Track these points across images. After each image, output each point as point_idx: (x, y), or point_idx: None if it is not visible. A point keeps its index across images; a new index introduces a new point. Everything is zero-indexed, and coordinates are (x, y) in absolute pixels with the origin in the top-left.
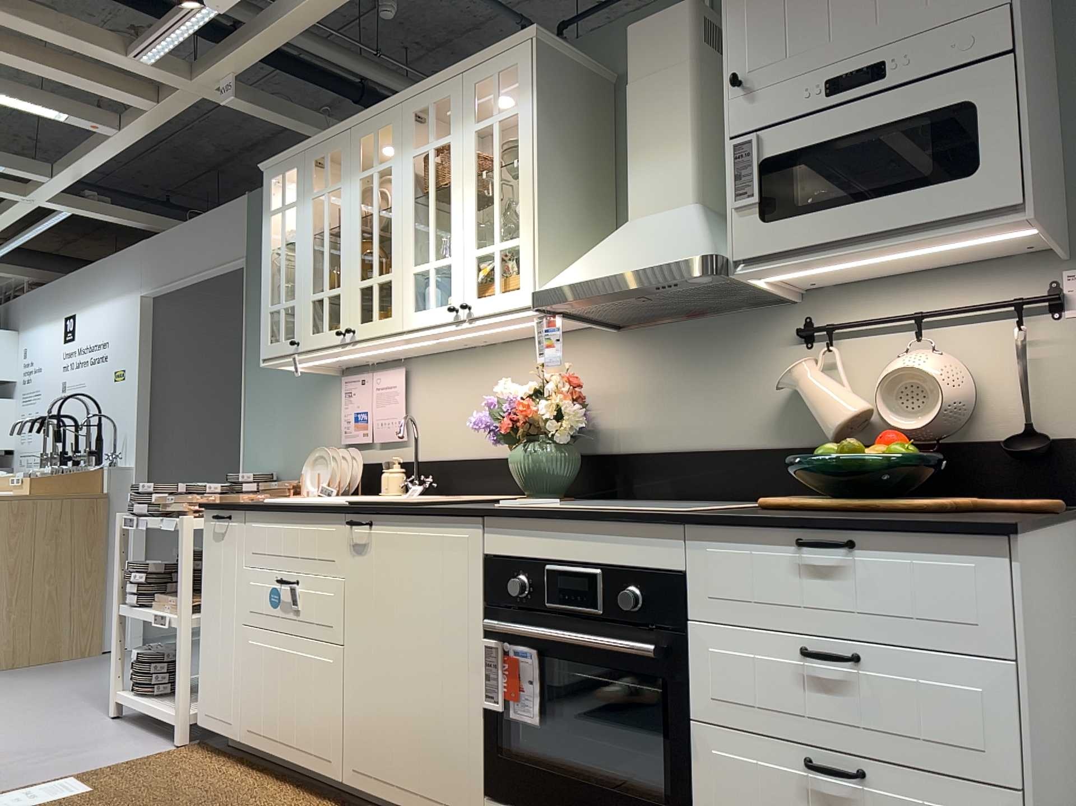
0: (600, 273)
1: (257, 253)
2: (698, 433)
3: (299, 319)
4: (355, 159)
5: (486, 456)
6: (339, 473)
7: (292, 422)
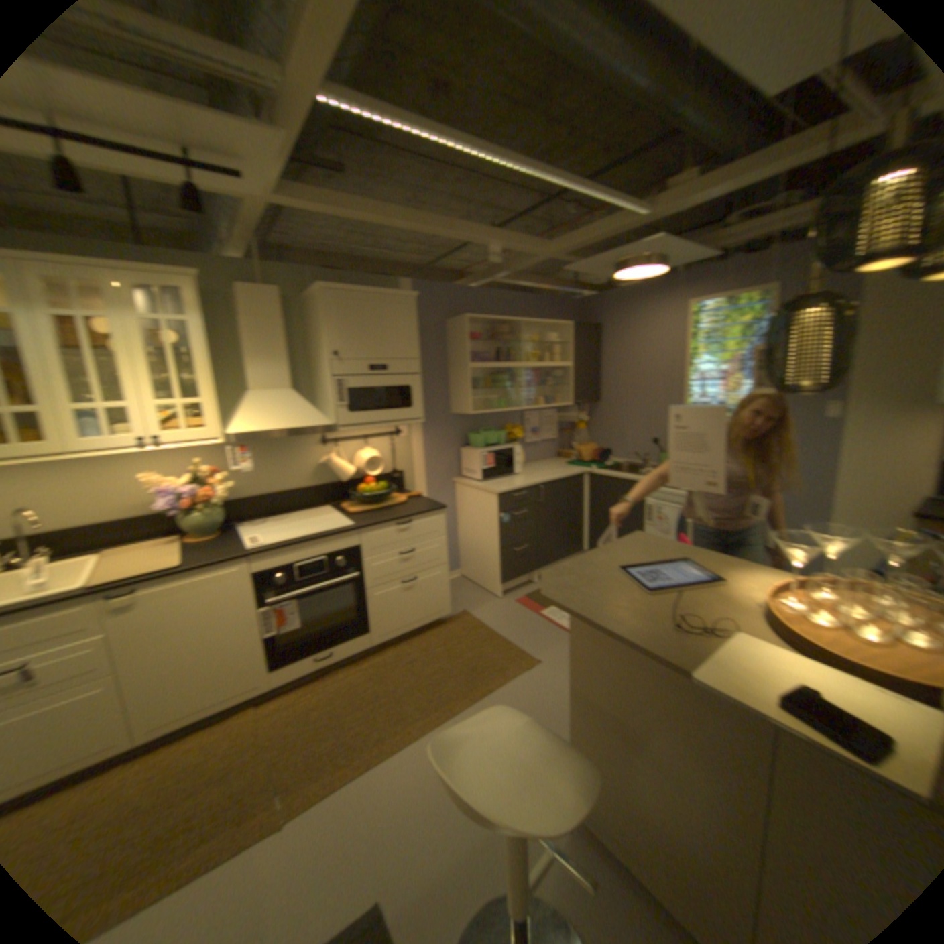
0: (271, 426)
1: None
2: (274, 484)
3: None
4: None
5: (101, 521)
6: None
7: None
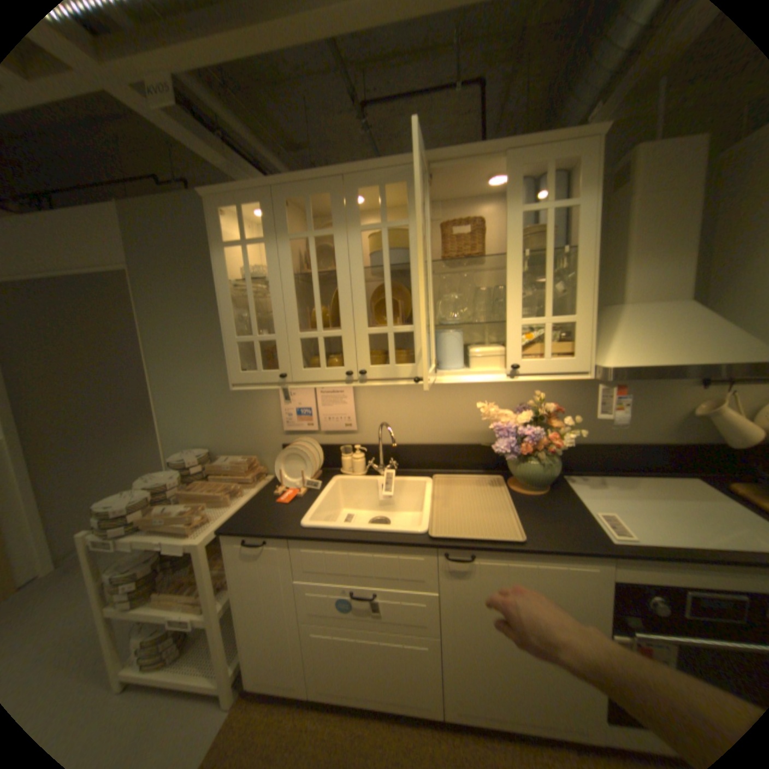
0: (678, 360)
1: (142, 262)
2: (621, 434)
3: (285, 354)
4: (353, 209)
5: (439, 443)
6: (314, 465)
7: (219, 412)
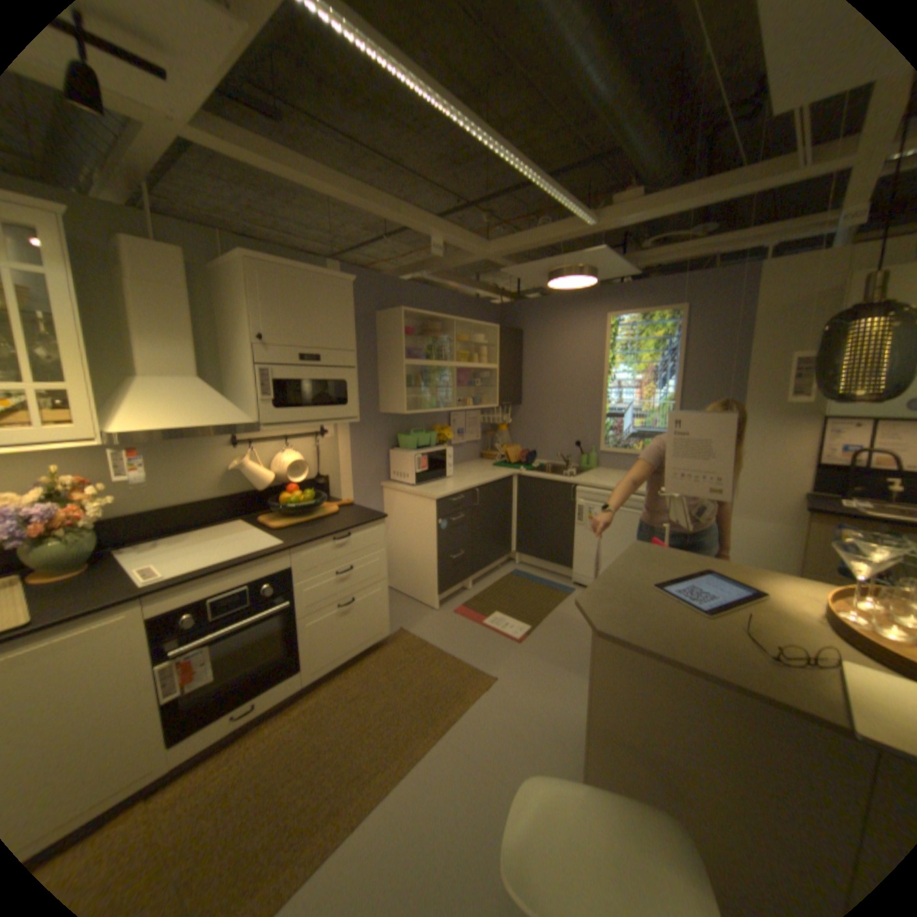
0: (178, 424)
1: None
2: (171, 496)
3: None
4: None
5: None
6: None
7: None
